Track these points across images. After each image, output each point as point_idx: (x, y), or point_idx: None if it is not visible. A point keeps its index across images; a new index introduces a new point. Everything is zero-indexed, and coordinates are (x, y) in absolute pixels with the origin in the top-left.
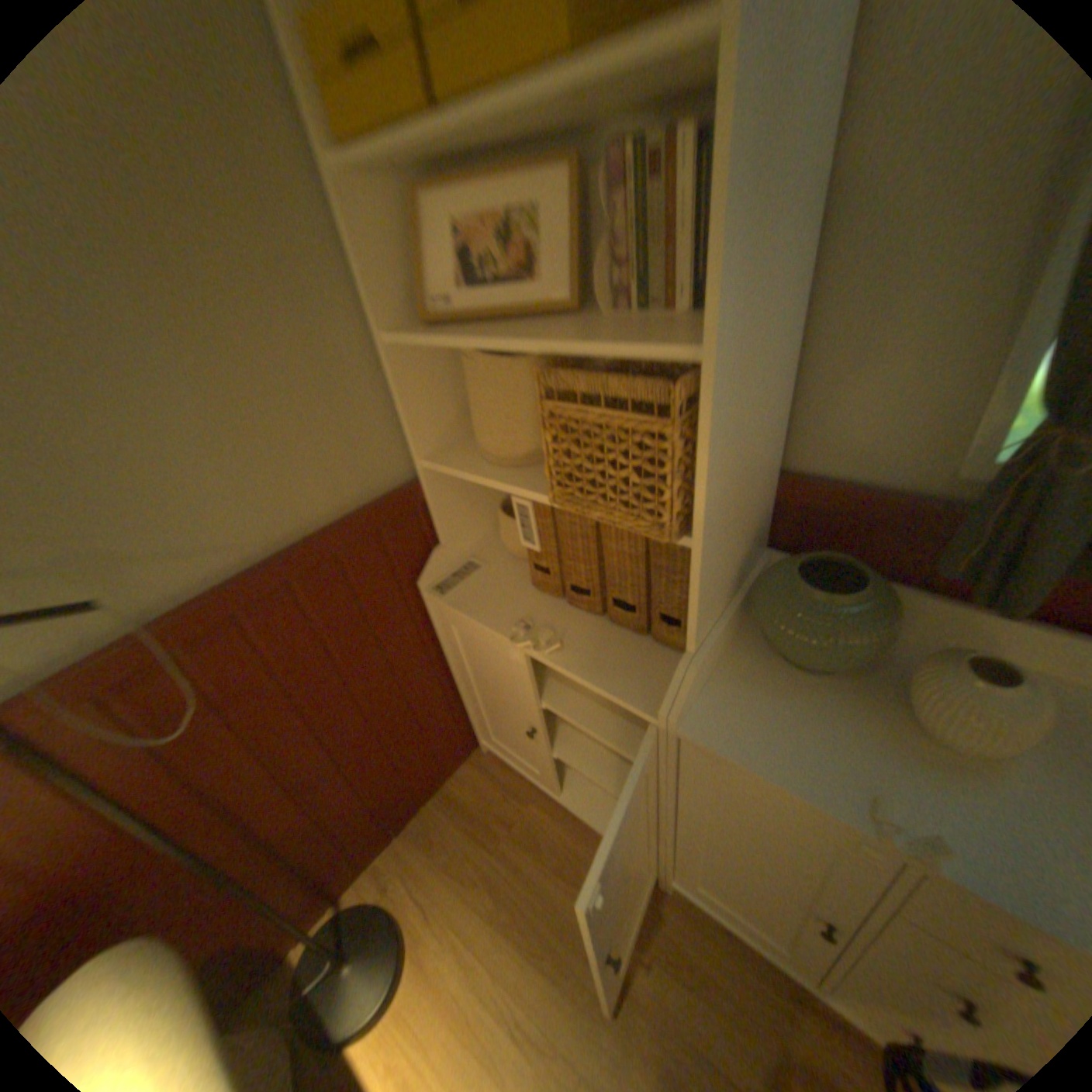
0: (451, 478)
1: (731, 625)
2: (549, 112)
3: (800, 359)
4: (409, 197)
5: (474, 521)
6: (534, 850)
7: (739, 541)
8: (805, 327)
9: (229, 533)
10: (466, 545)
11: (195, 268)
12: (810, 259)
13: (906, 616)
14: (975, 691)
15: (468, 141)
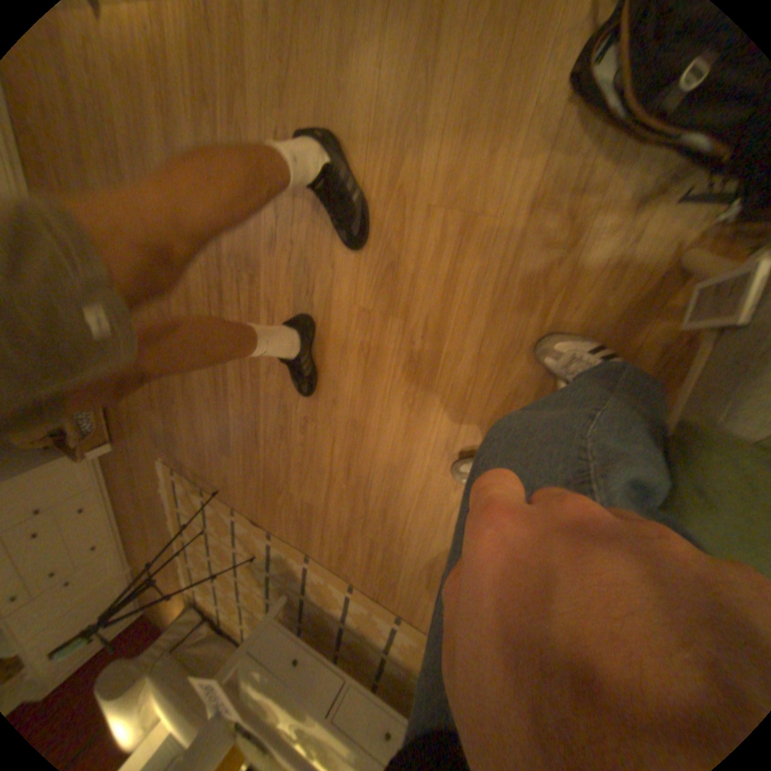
0: None
1: None
2: None
3: None
4: None
5: None
6: (141, 599)
7: None
8: None
9: None
10: None
11: None
12: None
13: None
14: None
15: None
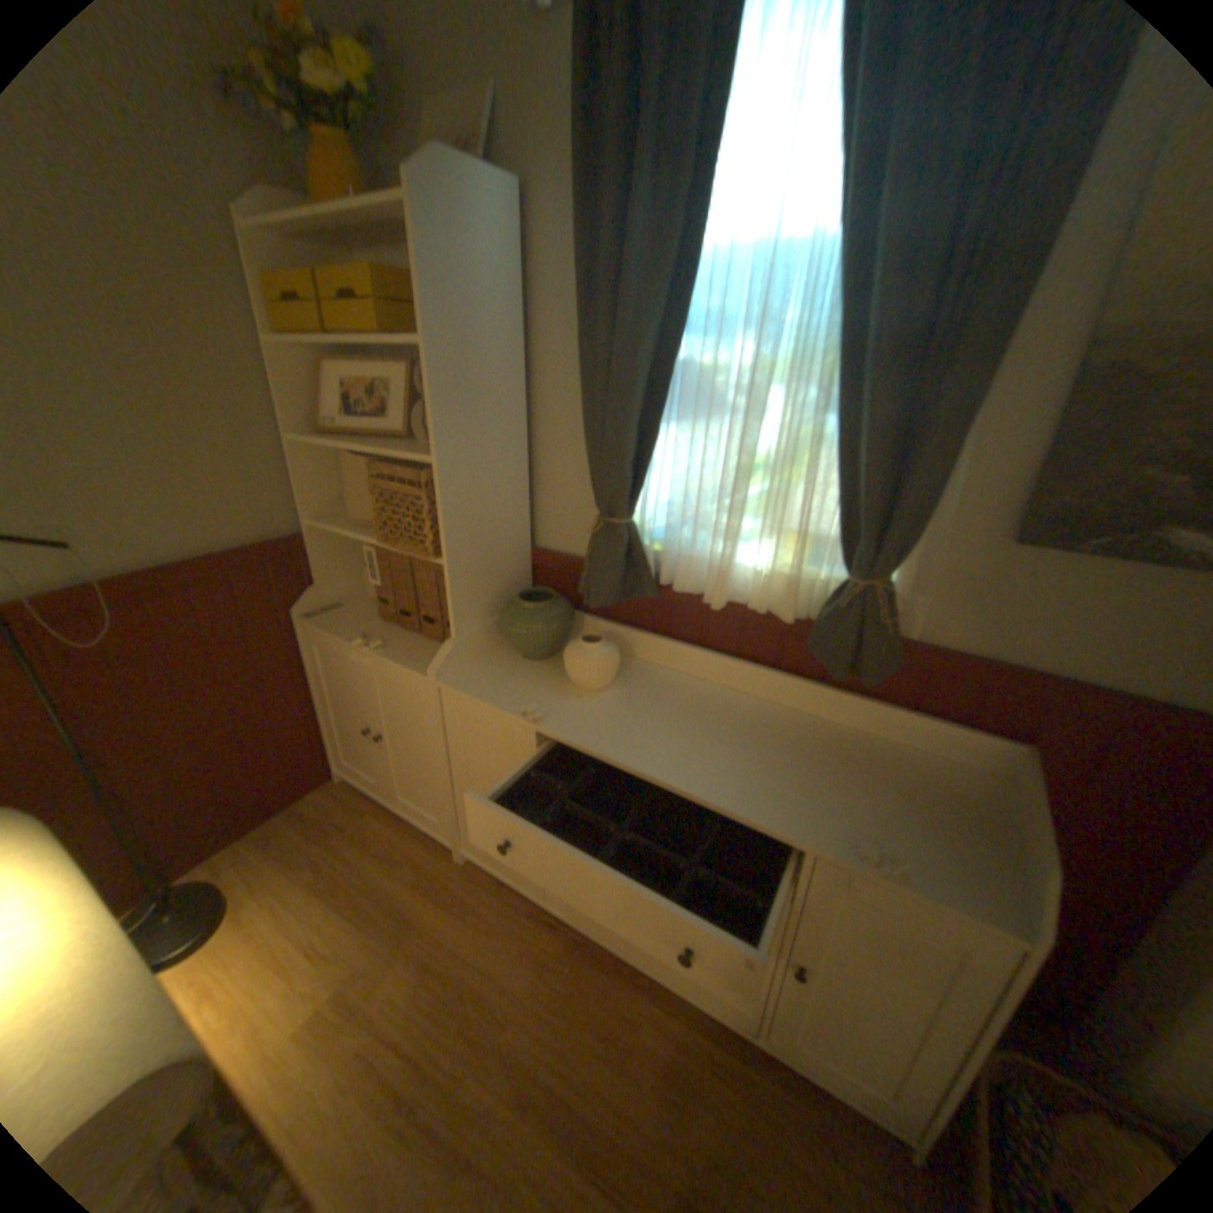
0: (329, 538)
1: (486, 630)
2: (391, 343)
3: (526, 481)
4: (317, 363)
5: (345, 574)
6: (360, 845)
7: (487, 575)
8: (525, 464)
9: (152, 539)
10: (336, 591)
11: (170, 382)
12: (515, 431)
13: (568, 619)
14: (578, 647)
15: (356, 342)
